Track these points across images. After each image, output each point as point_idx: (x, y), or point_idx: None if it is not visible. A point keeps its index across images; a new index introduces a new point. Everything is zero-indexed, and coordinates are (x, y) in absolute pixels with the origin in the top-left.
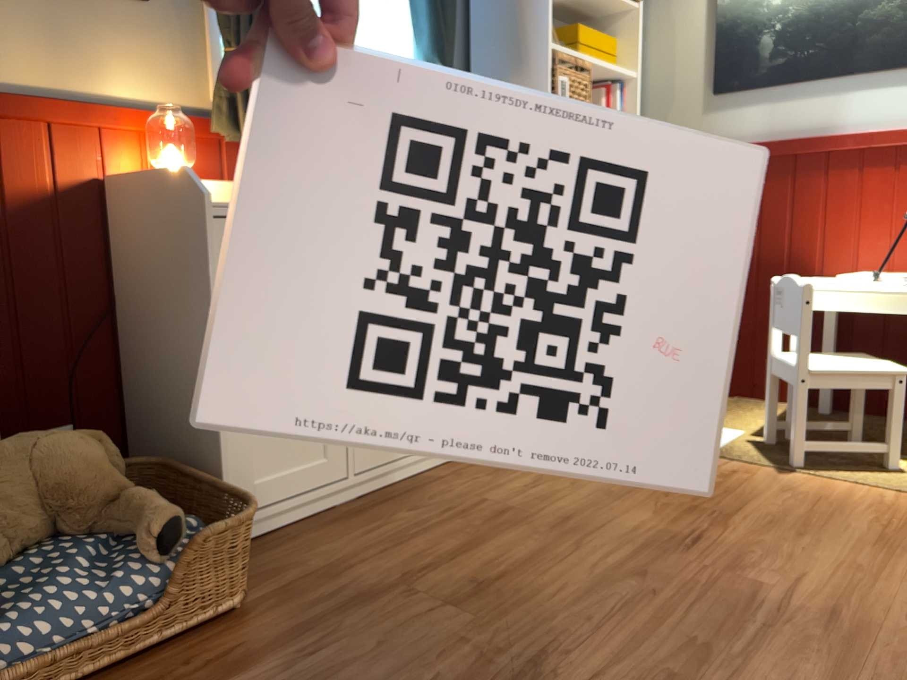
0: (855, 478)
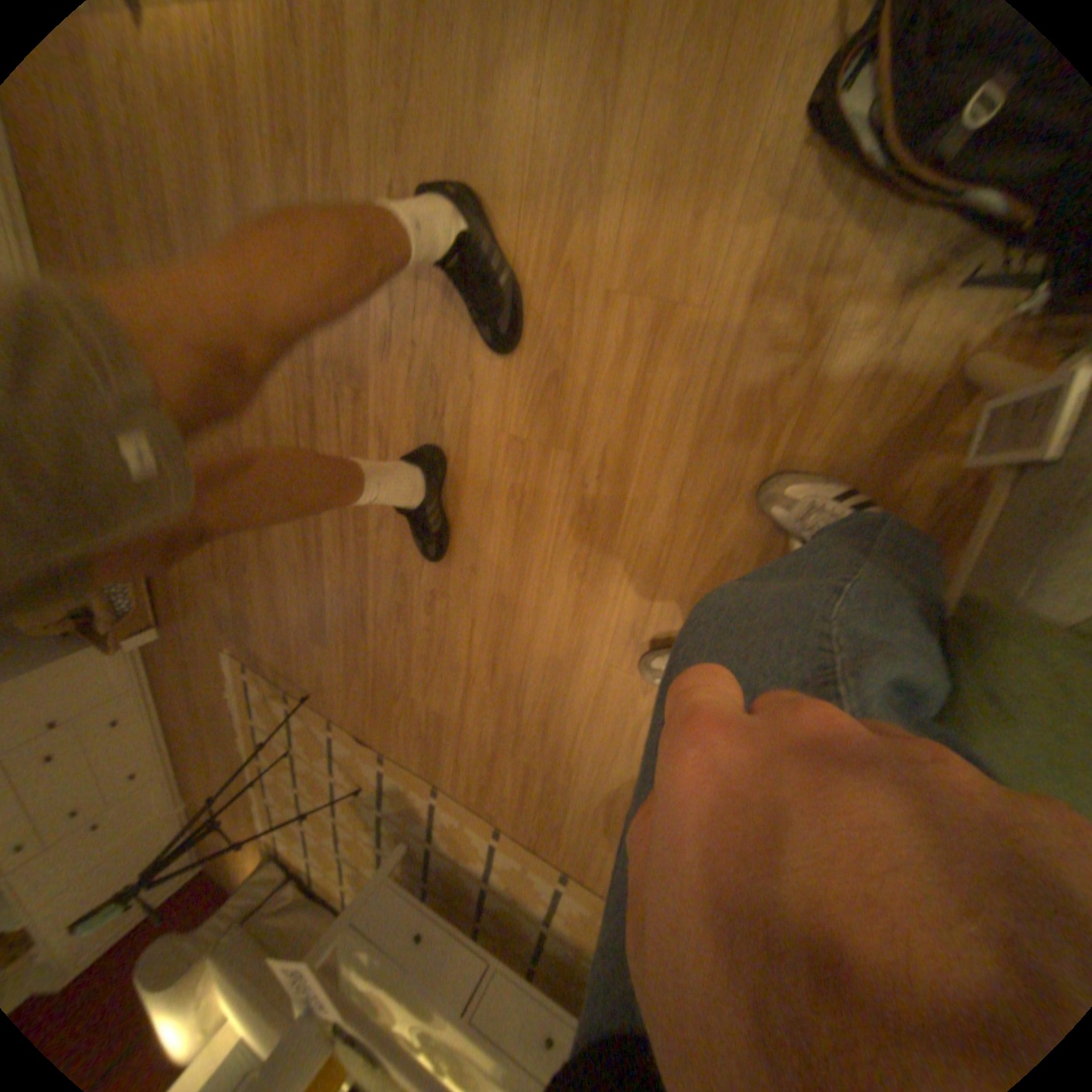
0: None
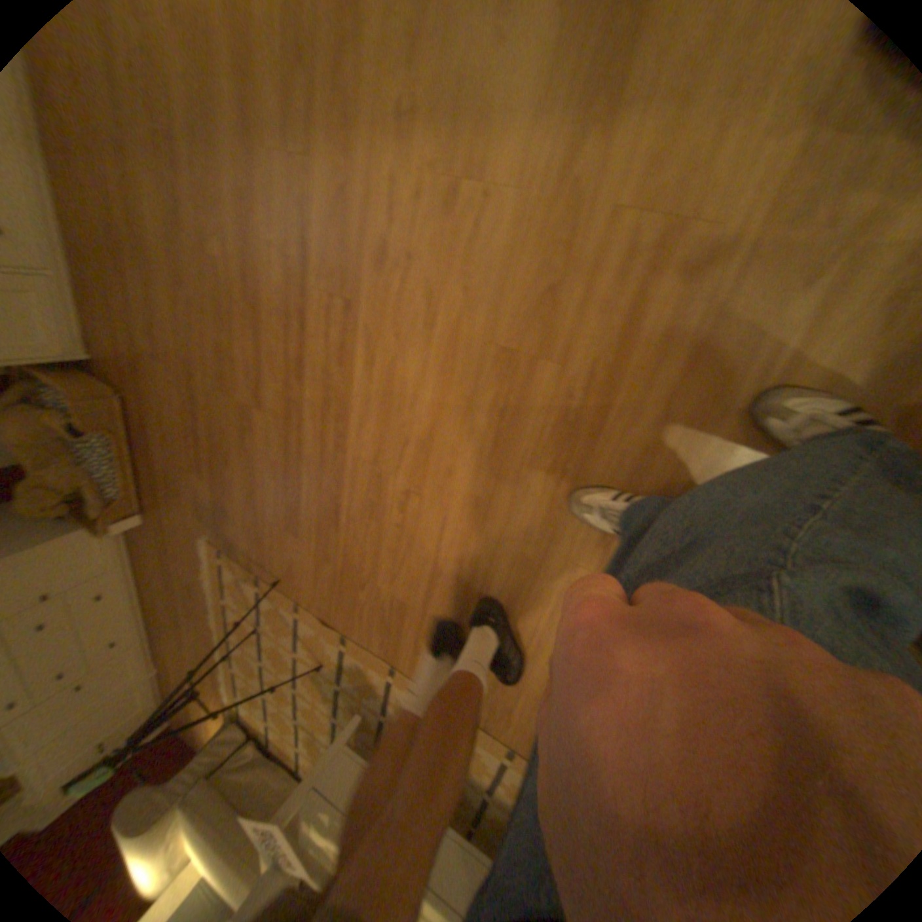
0: None
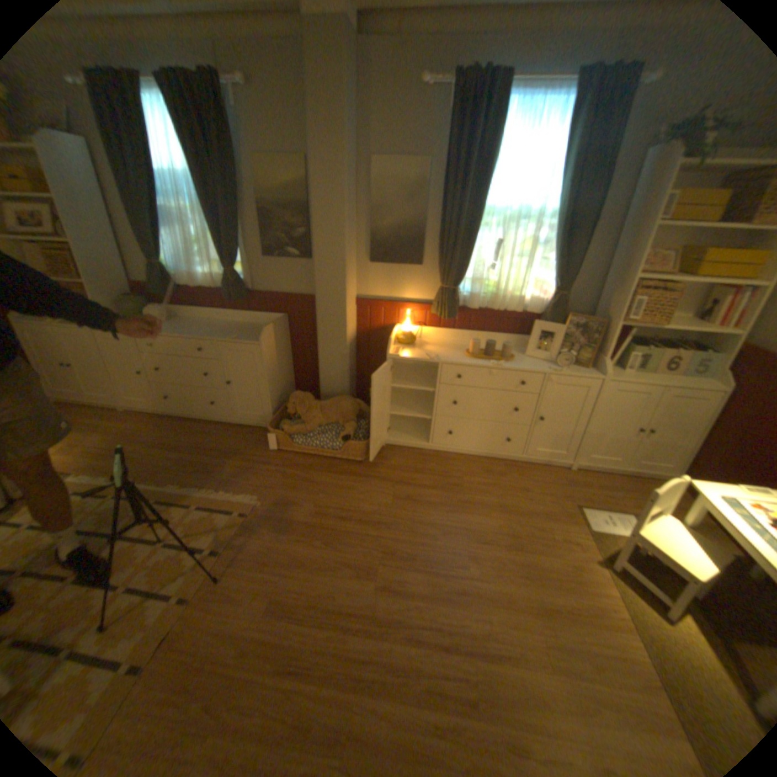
0: (629, 599)
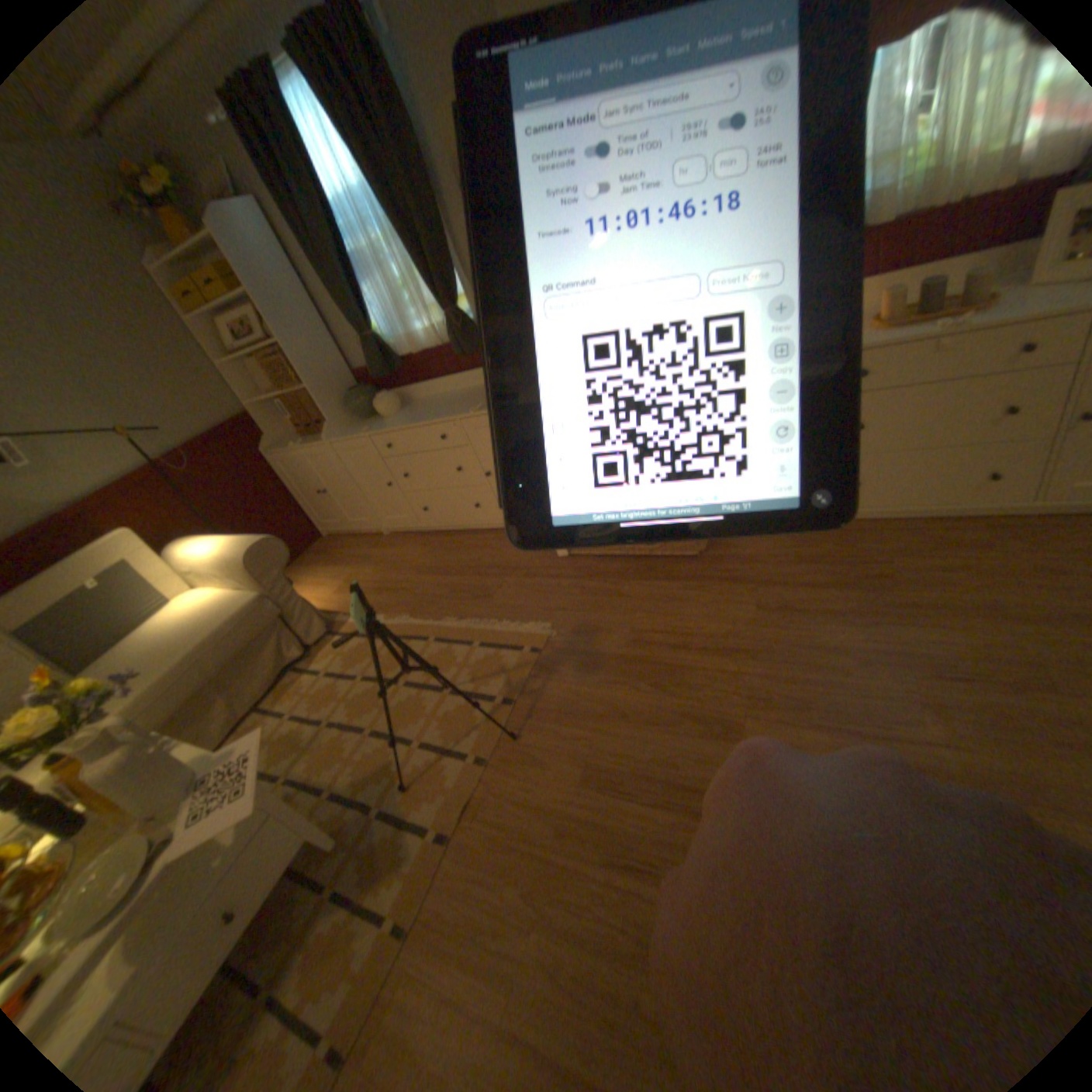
0: None
